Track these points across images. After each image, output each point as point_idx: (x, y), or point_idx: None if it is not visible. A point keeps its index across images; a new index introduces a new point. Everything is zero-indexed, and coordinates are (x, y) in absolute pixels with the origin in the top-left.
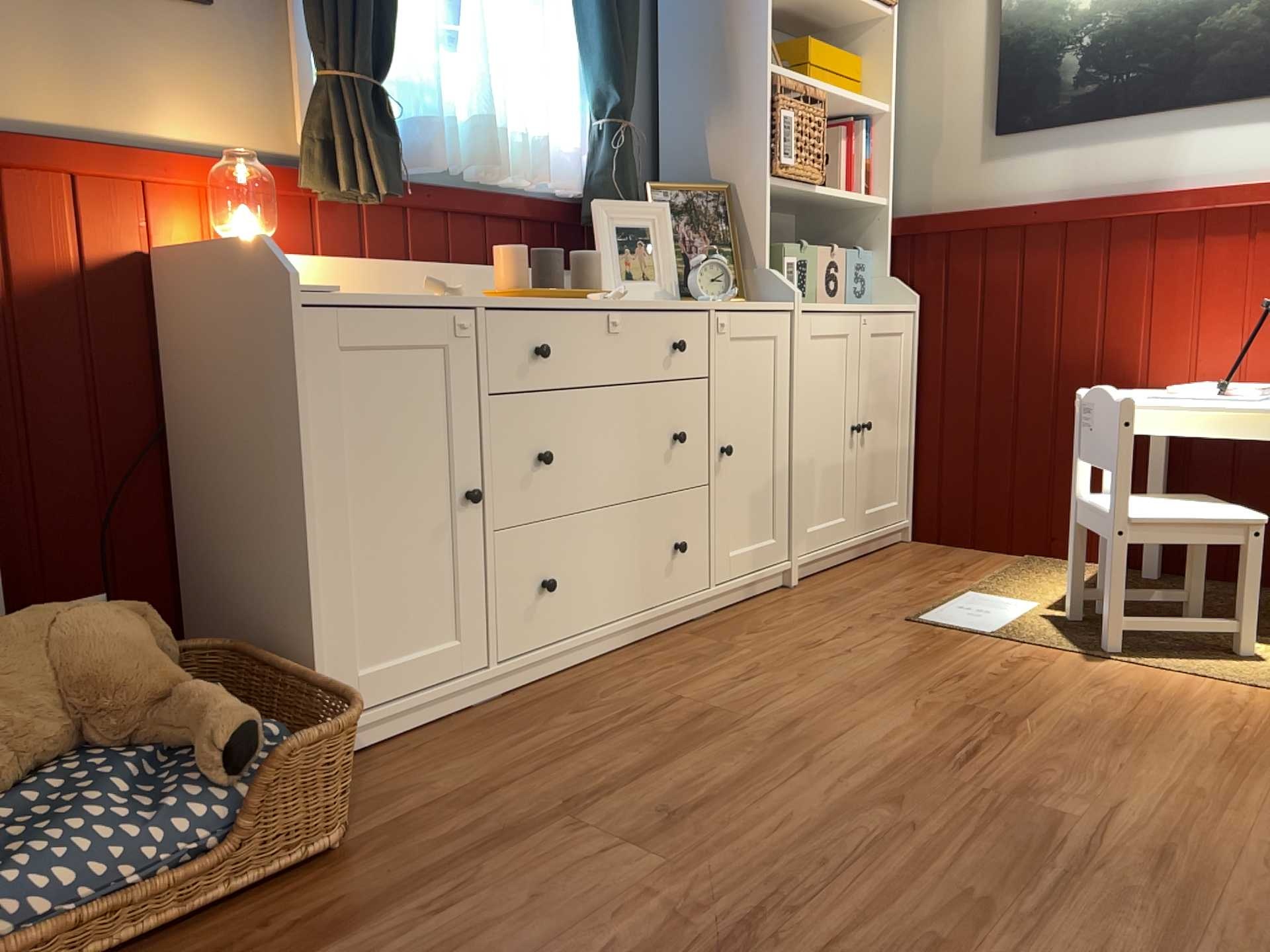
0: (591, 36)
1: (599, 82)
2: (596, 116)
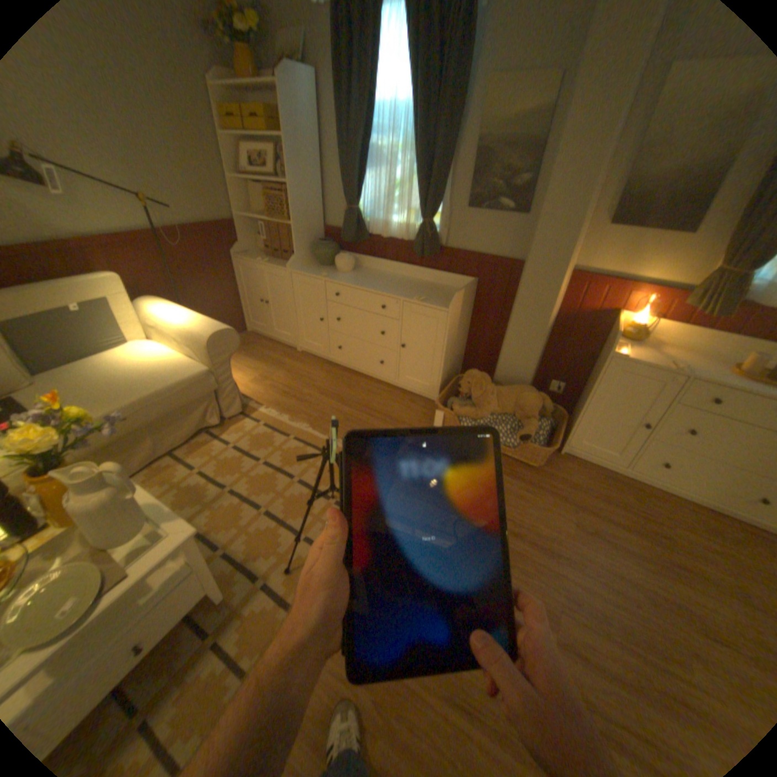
0: None
1: None
2: None
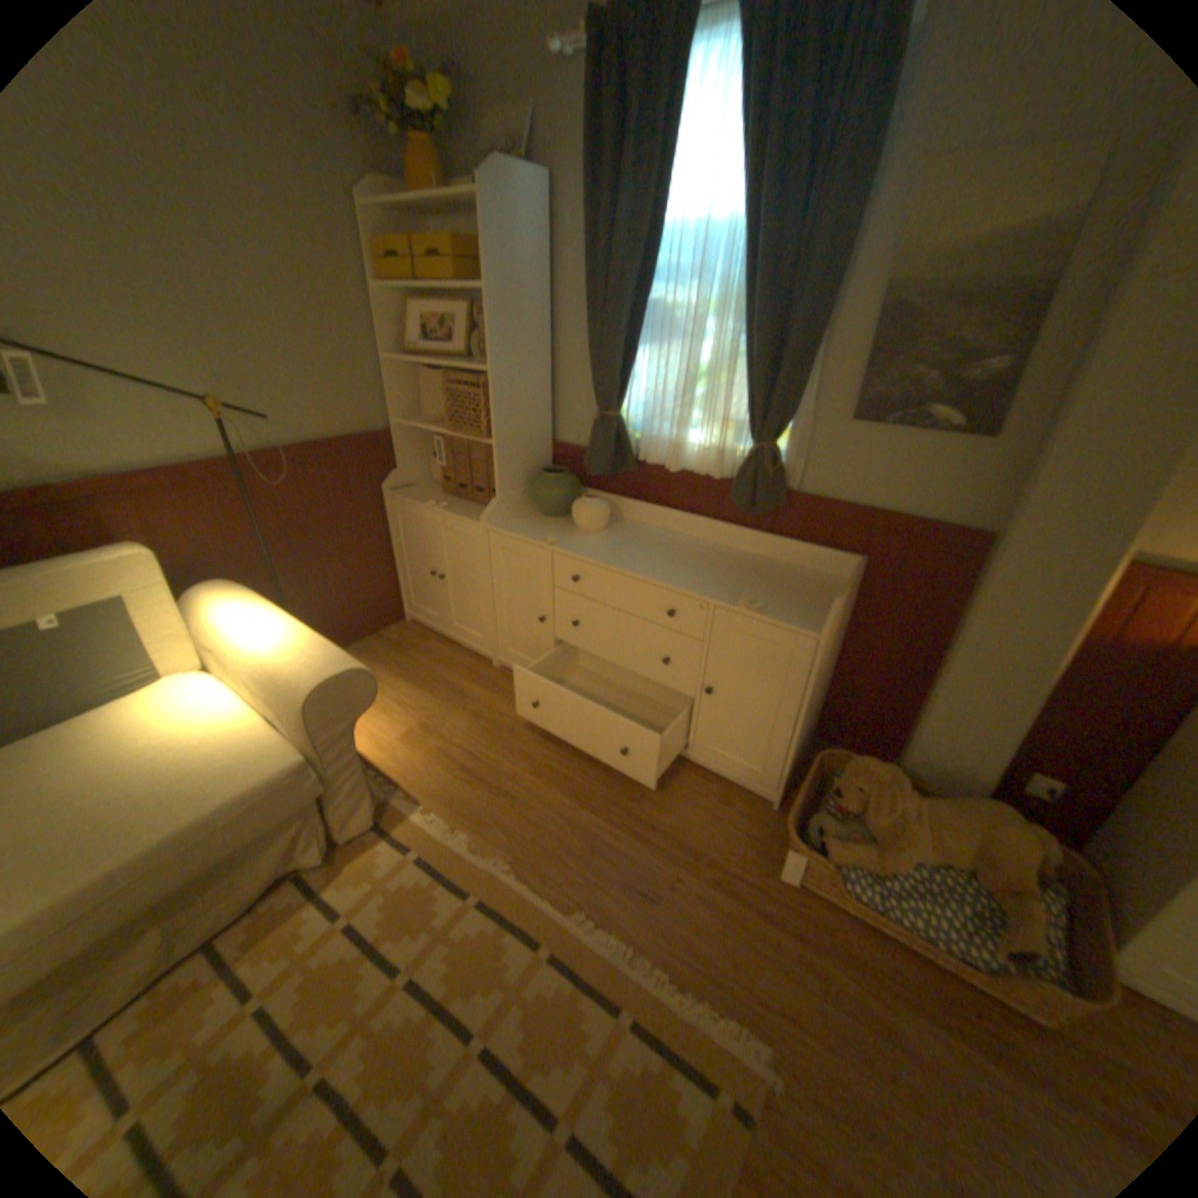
0: None
1: None
2: None
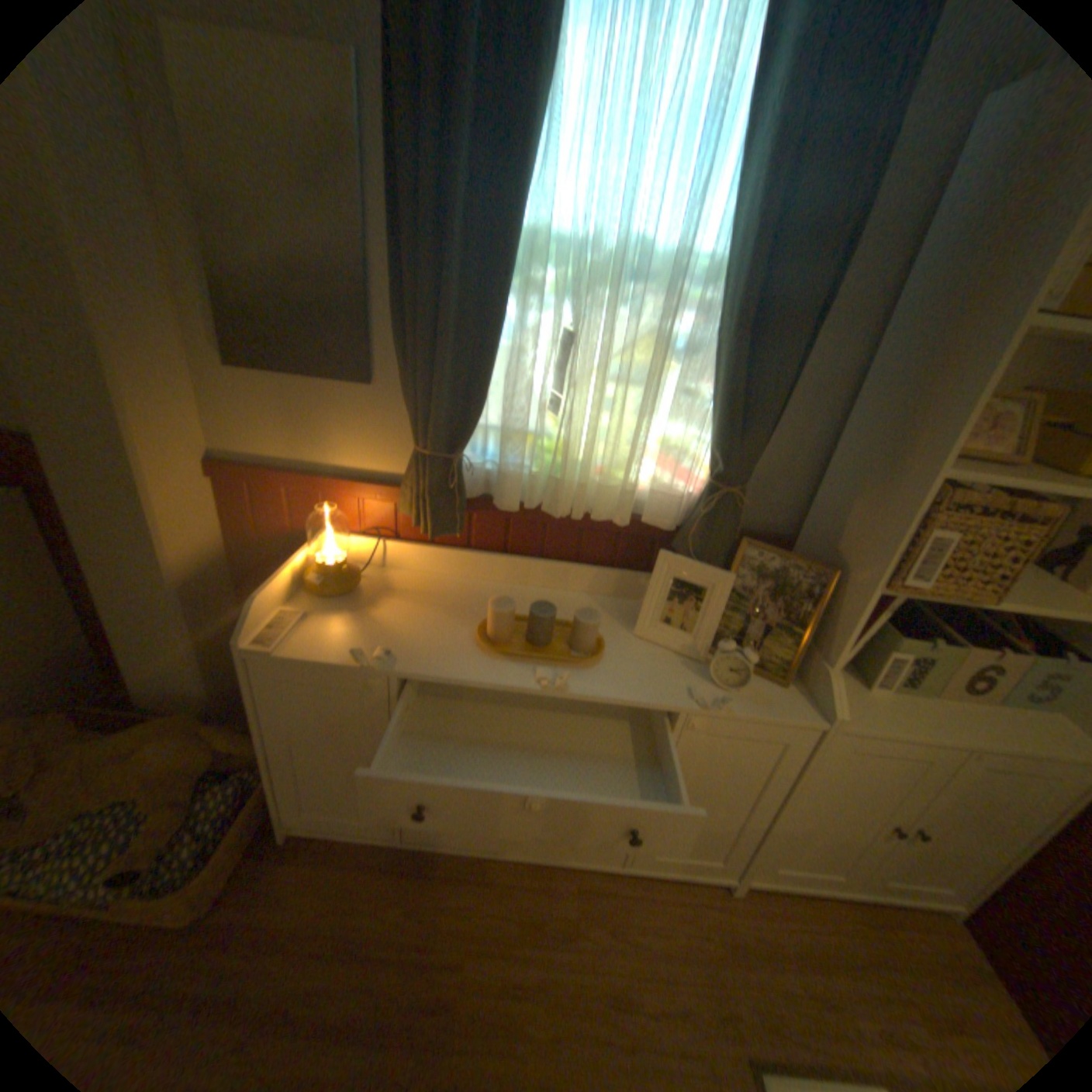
0: (718, 401)
1: (714, 445)
2: (711, 470)
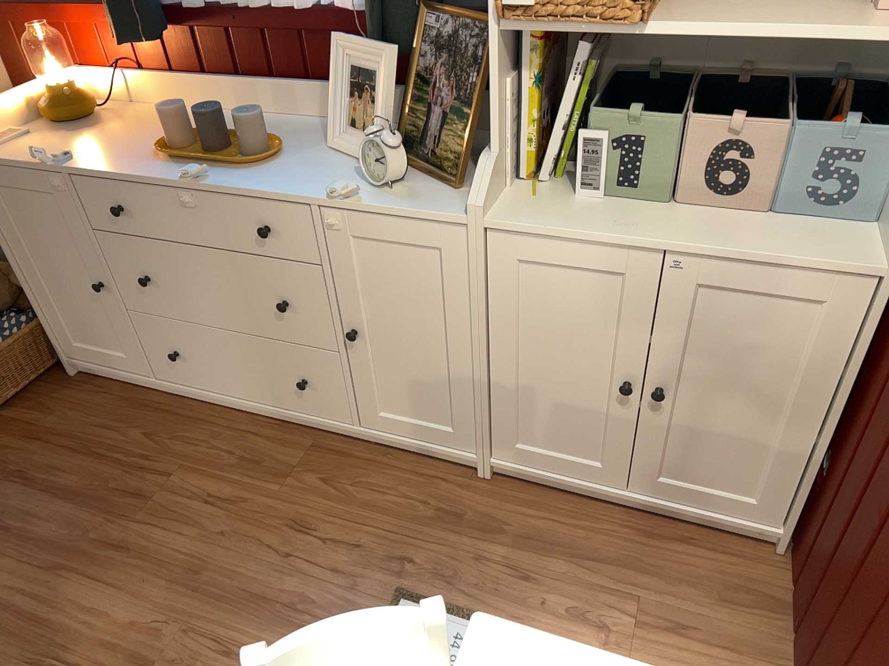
0: None
1: None
2: None
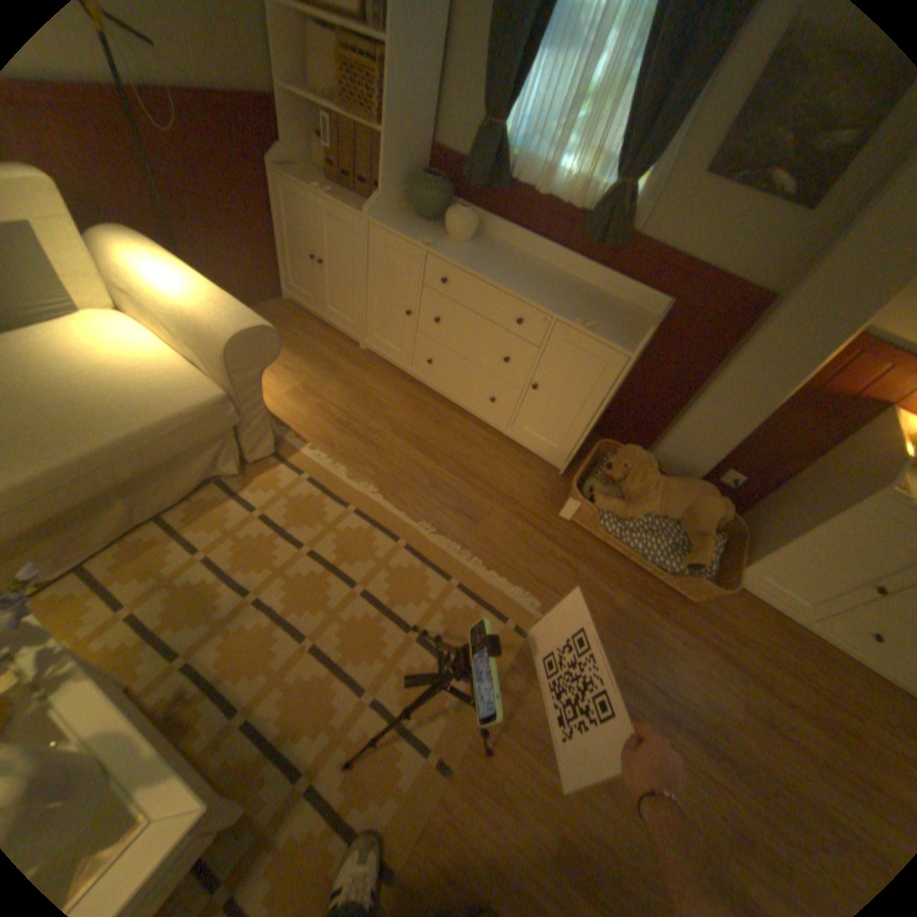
0: None
1: None
2: None
